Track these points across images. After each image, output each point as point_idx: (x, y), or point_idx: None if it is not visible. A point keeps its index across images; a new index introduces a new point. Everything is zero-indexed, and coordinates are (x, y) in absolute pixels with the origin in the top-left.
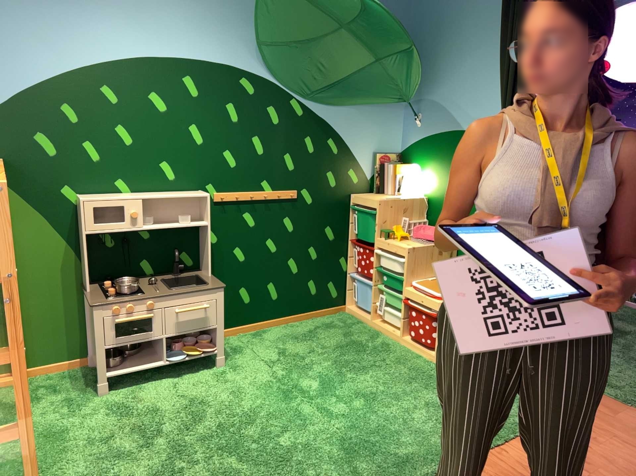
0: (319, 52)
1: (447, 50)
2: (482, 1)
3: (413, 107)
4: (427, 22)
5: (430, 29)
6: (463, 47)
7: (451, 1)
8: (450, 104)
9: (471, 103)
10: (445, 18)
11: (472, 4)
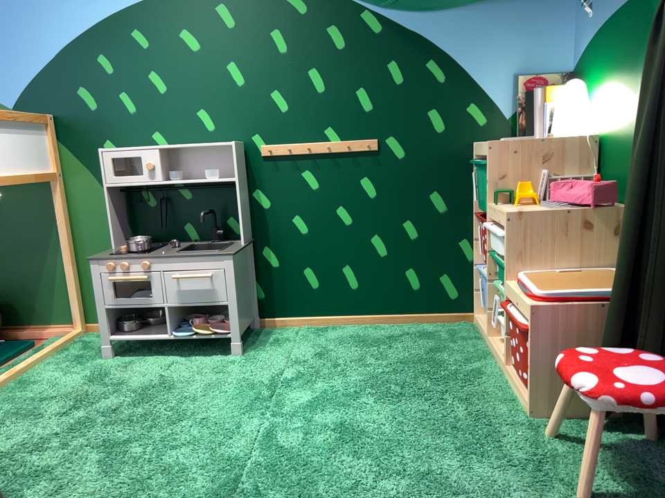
0: None
1: None
2: None
3: None
4: None
5: None
6: None
7: None
8: None
9: None
10: None
11: None
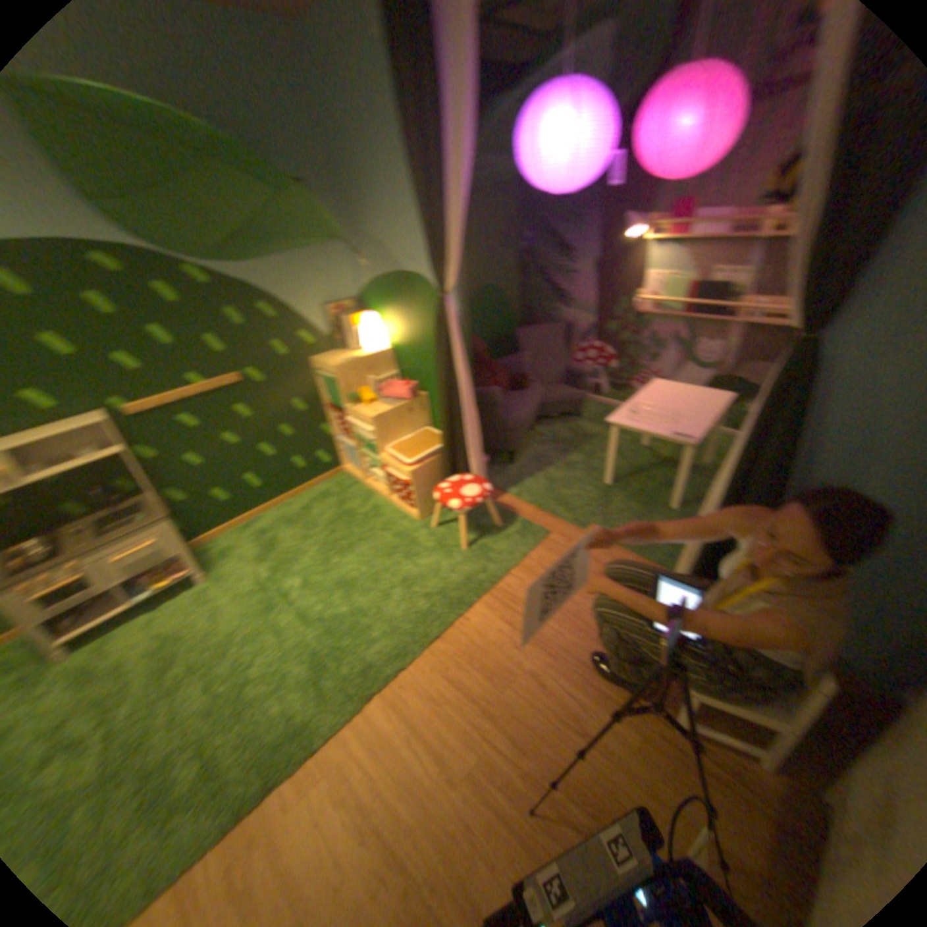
0: (183, 189)
1: (365, 158)
2: (383, 81)
3: (352, 239)
4: (335, 116)
5: (340, 127)
6: (380, 154)
7: (351, 81)
8: (385, 235)
9: (405, 234)
10: (352, 110)
11: (374, 85)
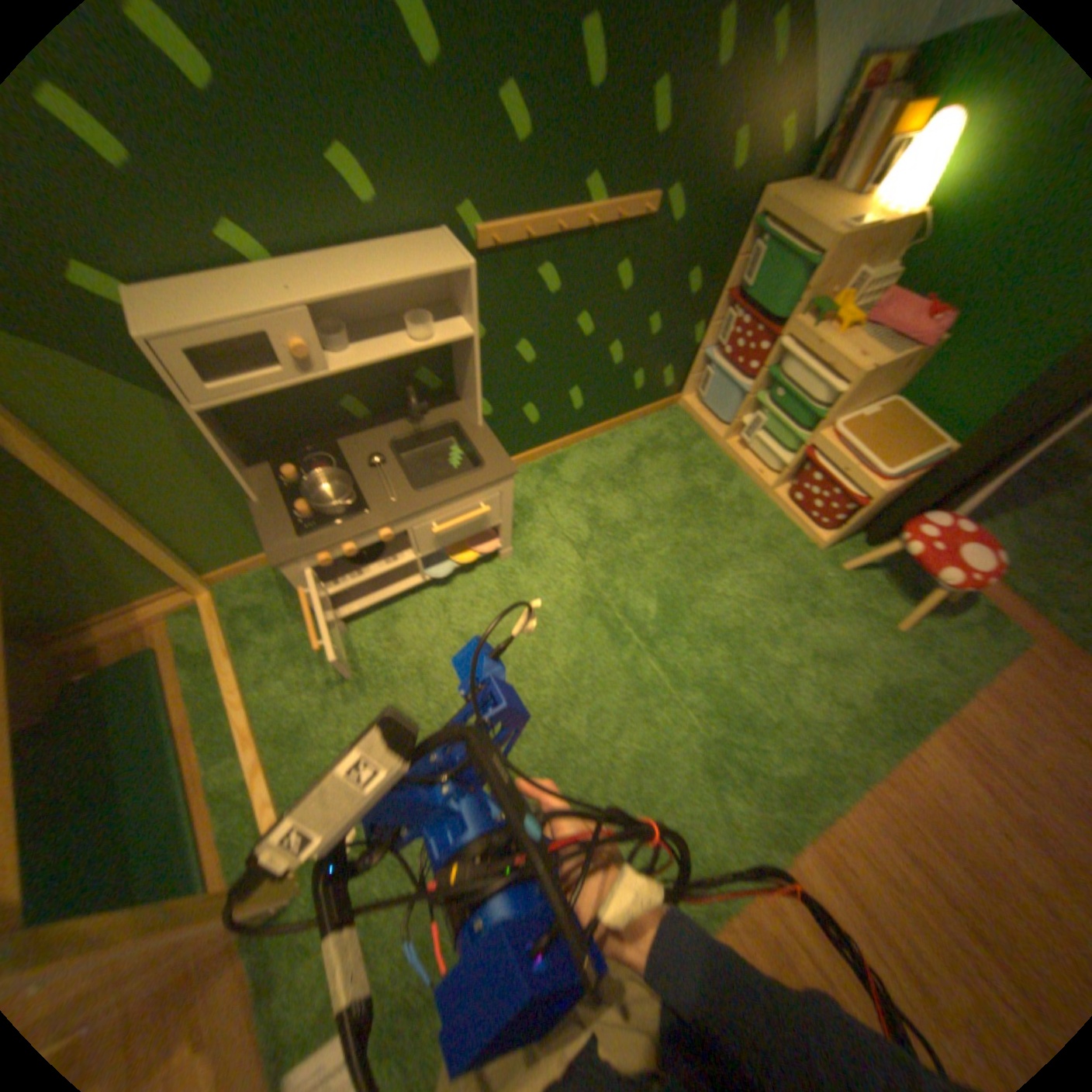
0: None
1: None
2: None
3: None
4: None
5: None
6: None
7: None
8: None
9: None
10: None
11: None
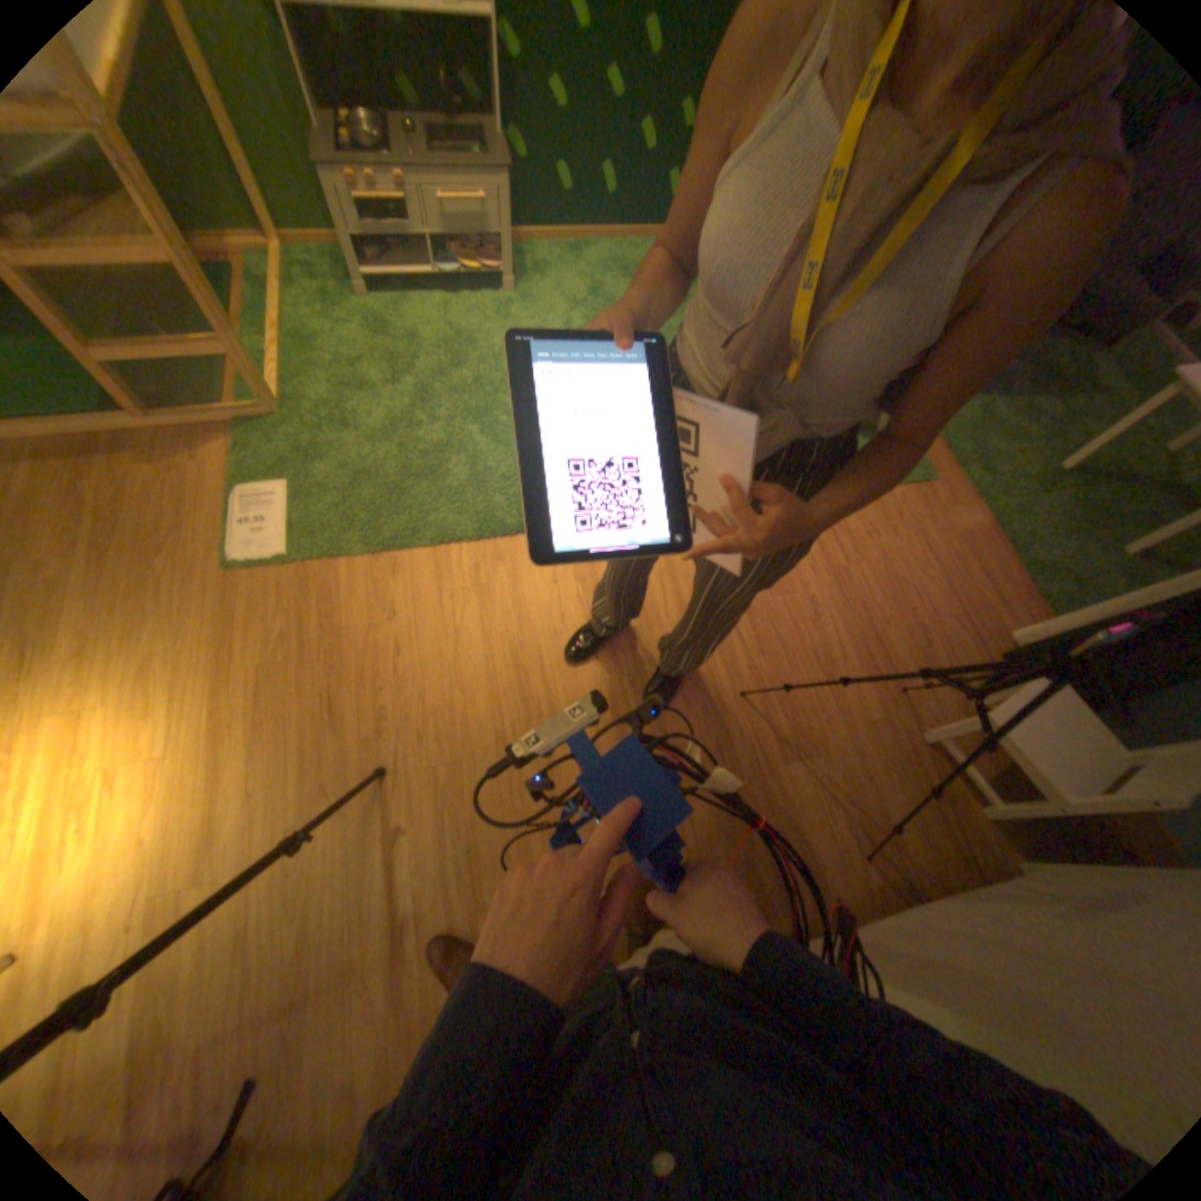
0: None
1: None
2: None
3: None
4: None
5: None
6: None
7: None
8: None
9: None
10: None
11: None
